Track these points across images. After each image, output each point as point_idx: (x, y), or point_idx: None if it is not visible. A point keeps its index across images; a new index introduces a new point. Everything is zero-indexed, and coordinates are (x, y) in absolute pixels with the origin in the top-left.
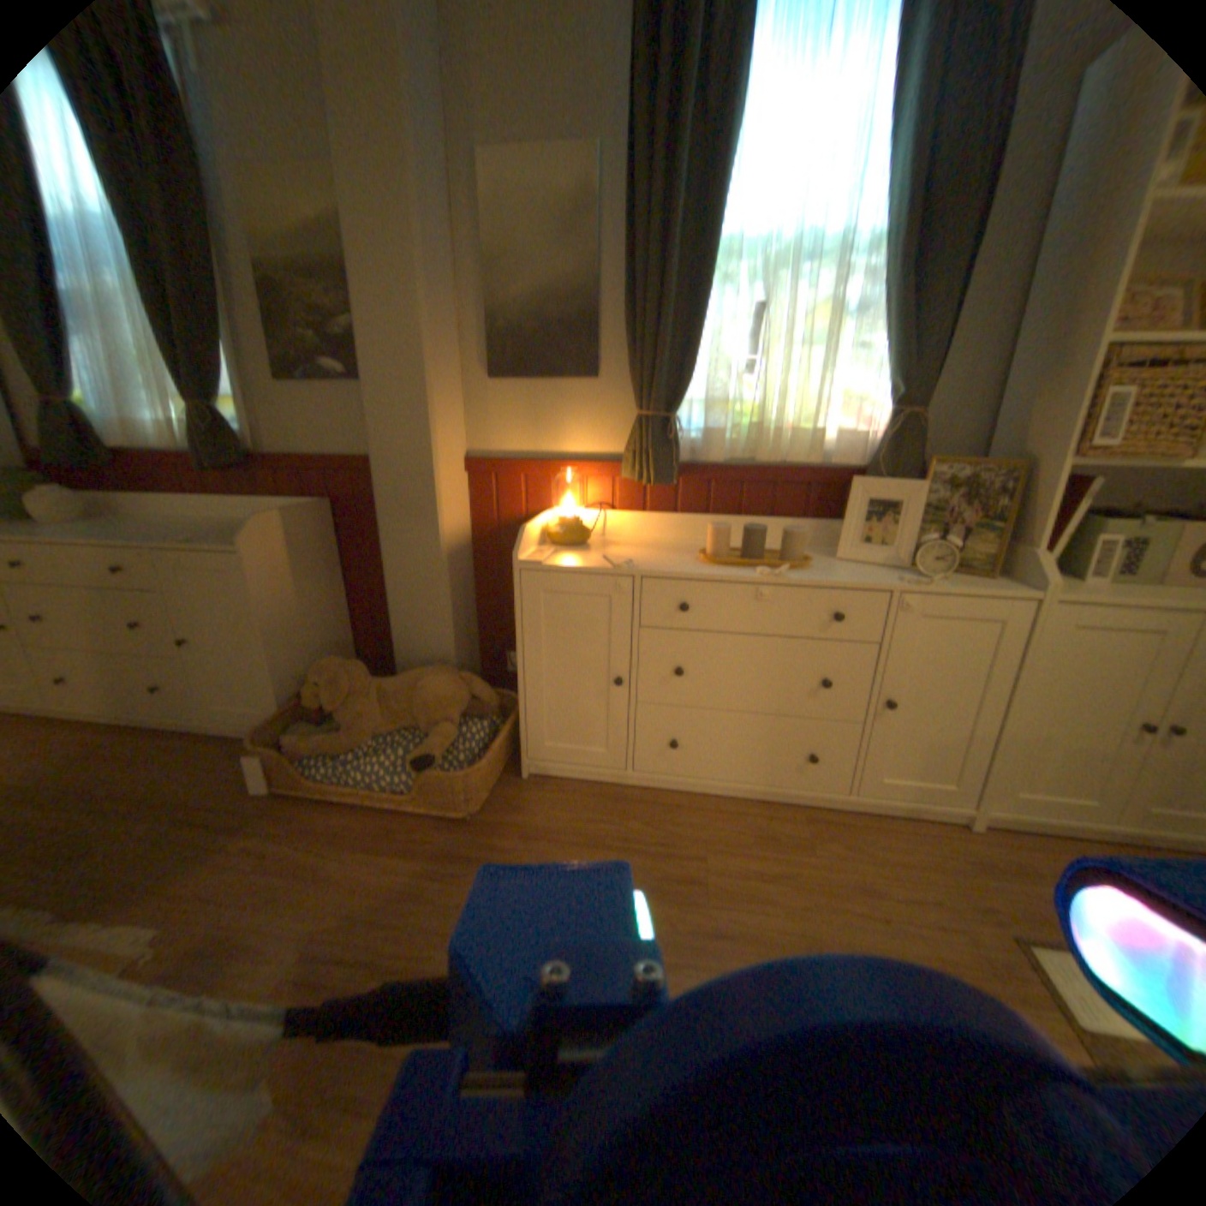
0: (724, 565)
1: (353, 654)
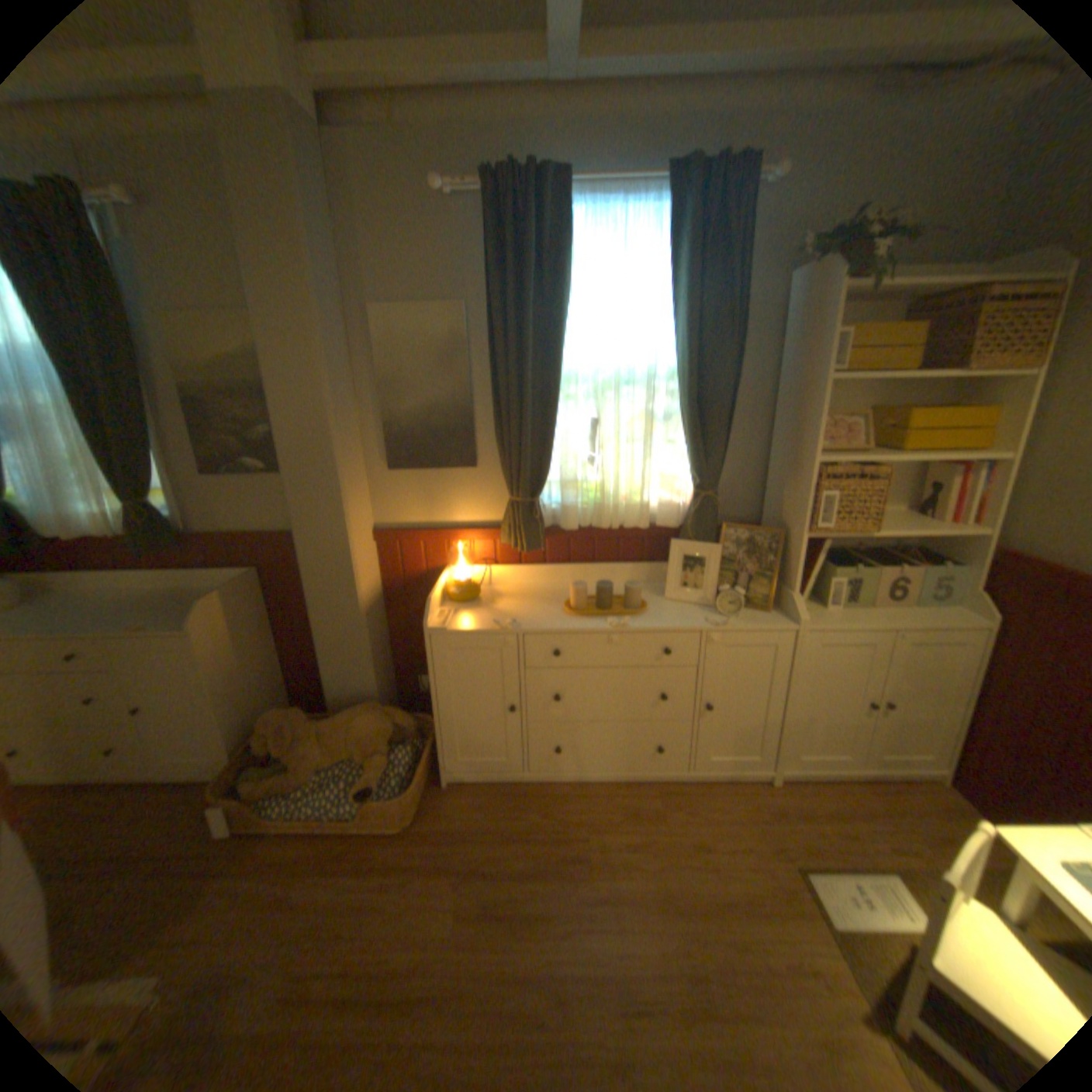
0: (583, 616)
1: (283, 692)
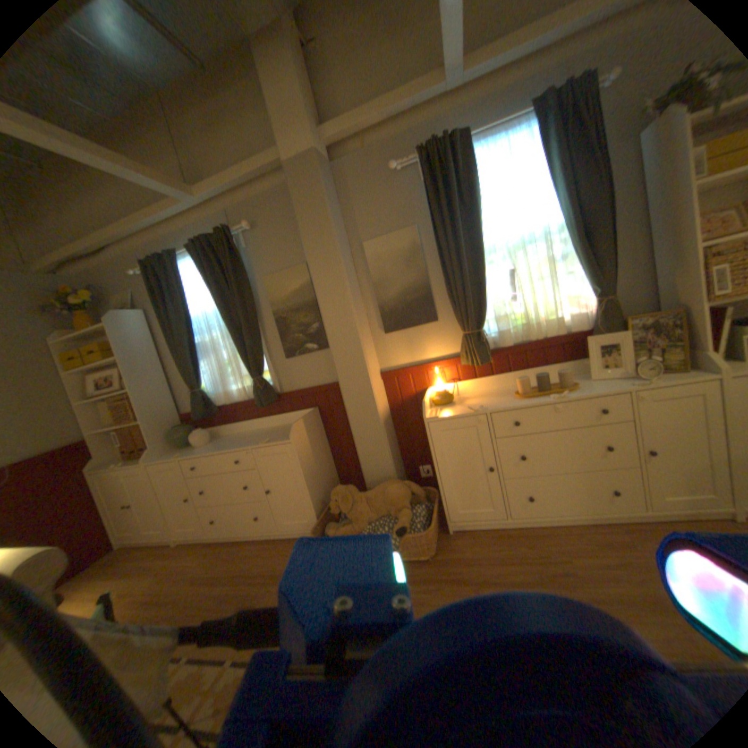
0: (530, 397)
1: (338, 483)
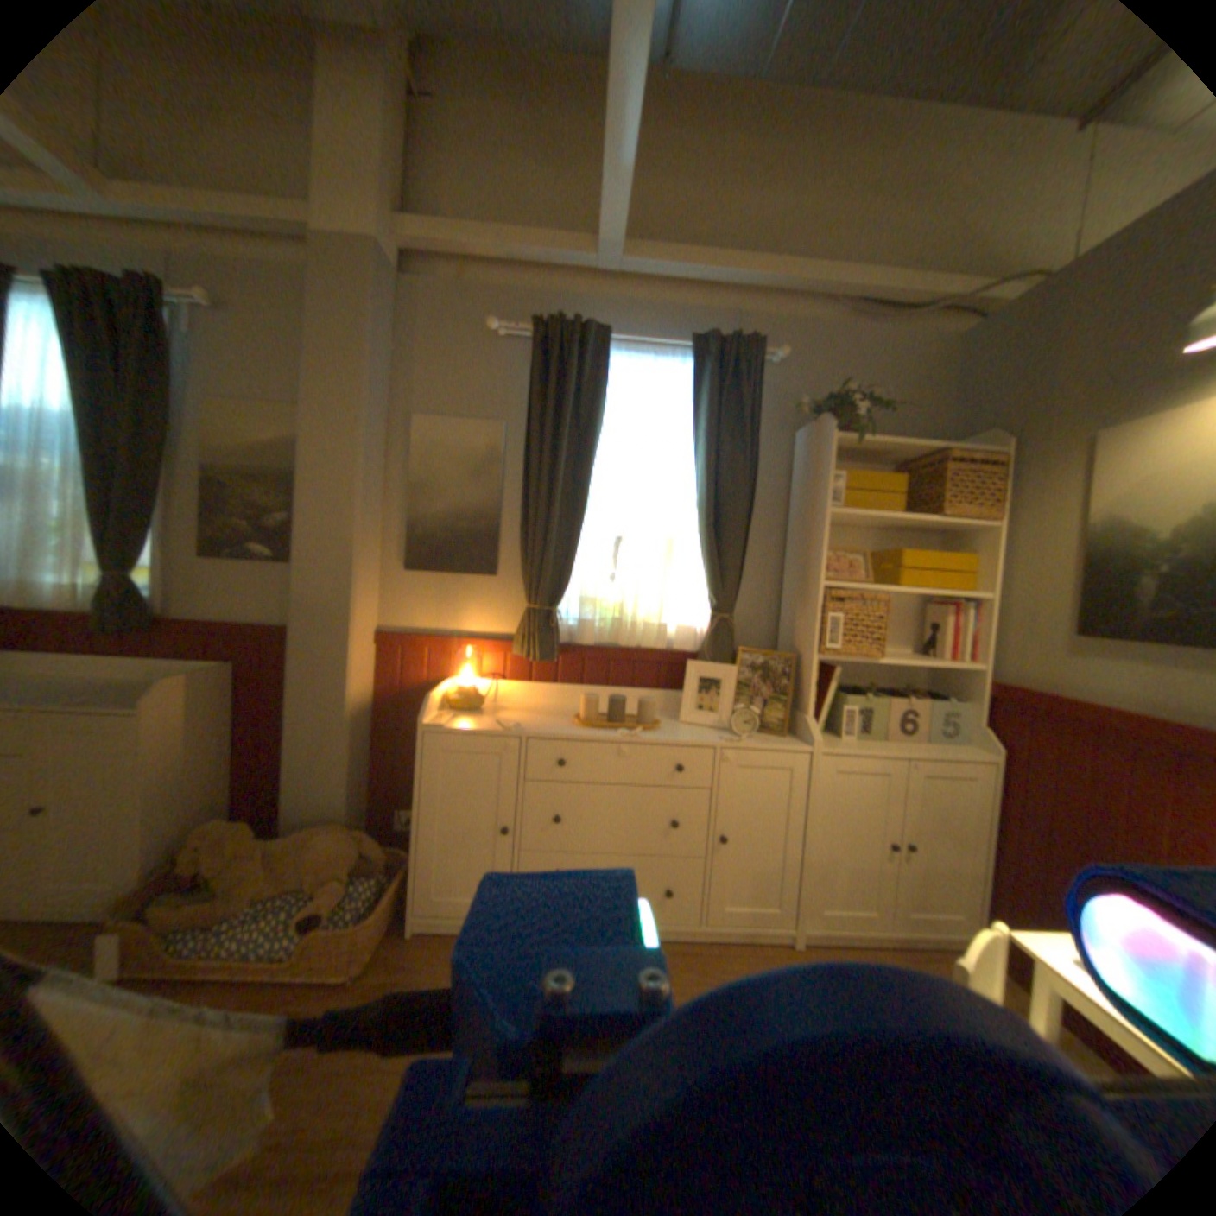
0: (594, 727)
1: (227, 821)
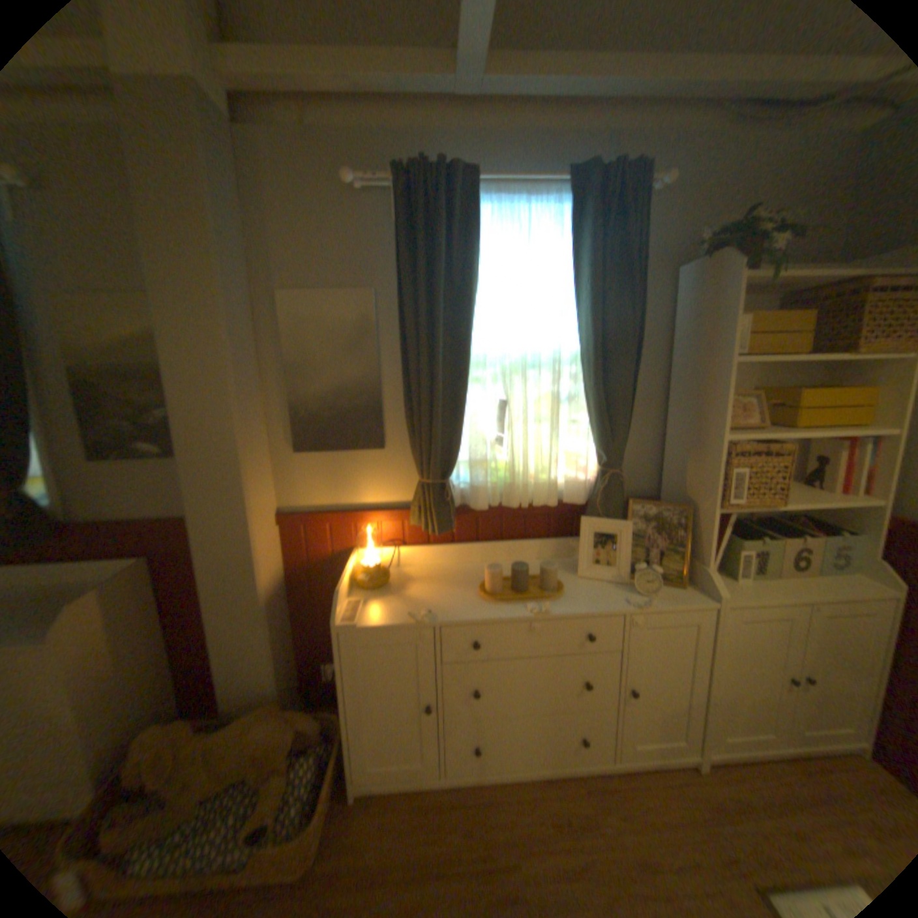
0: (501, 602)
1: (170, 693)
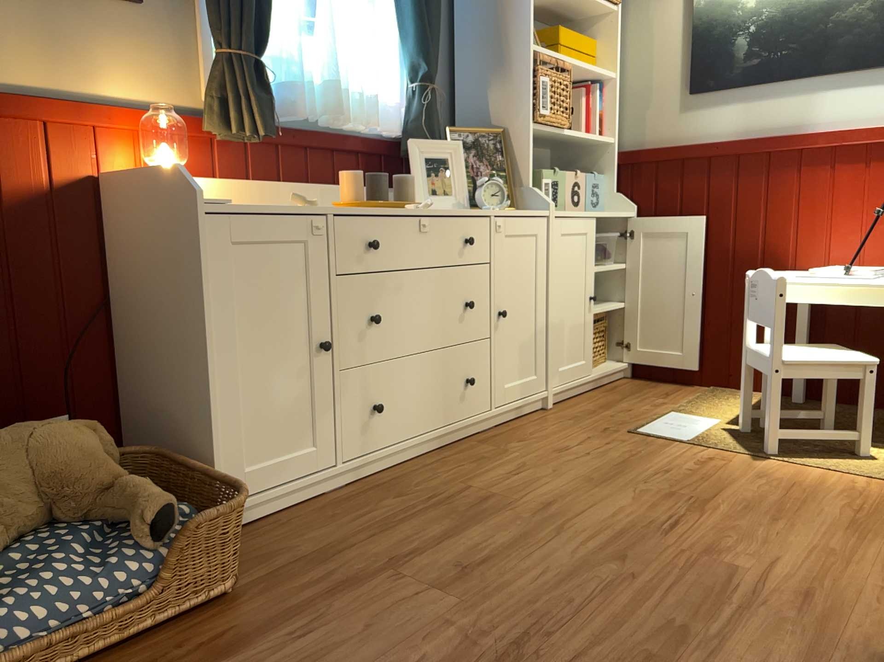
0: (371, 208)
1: None
